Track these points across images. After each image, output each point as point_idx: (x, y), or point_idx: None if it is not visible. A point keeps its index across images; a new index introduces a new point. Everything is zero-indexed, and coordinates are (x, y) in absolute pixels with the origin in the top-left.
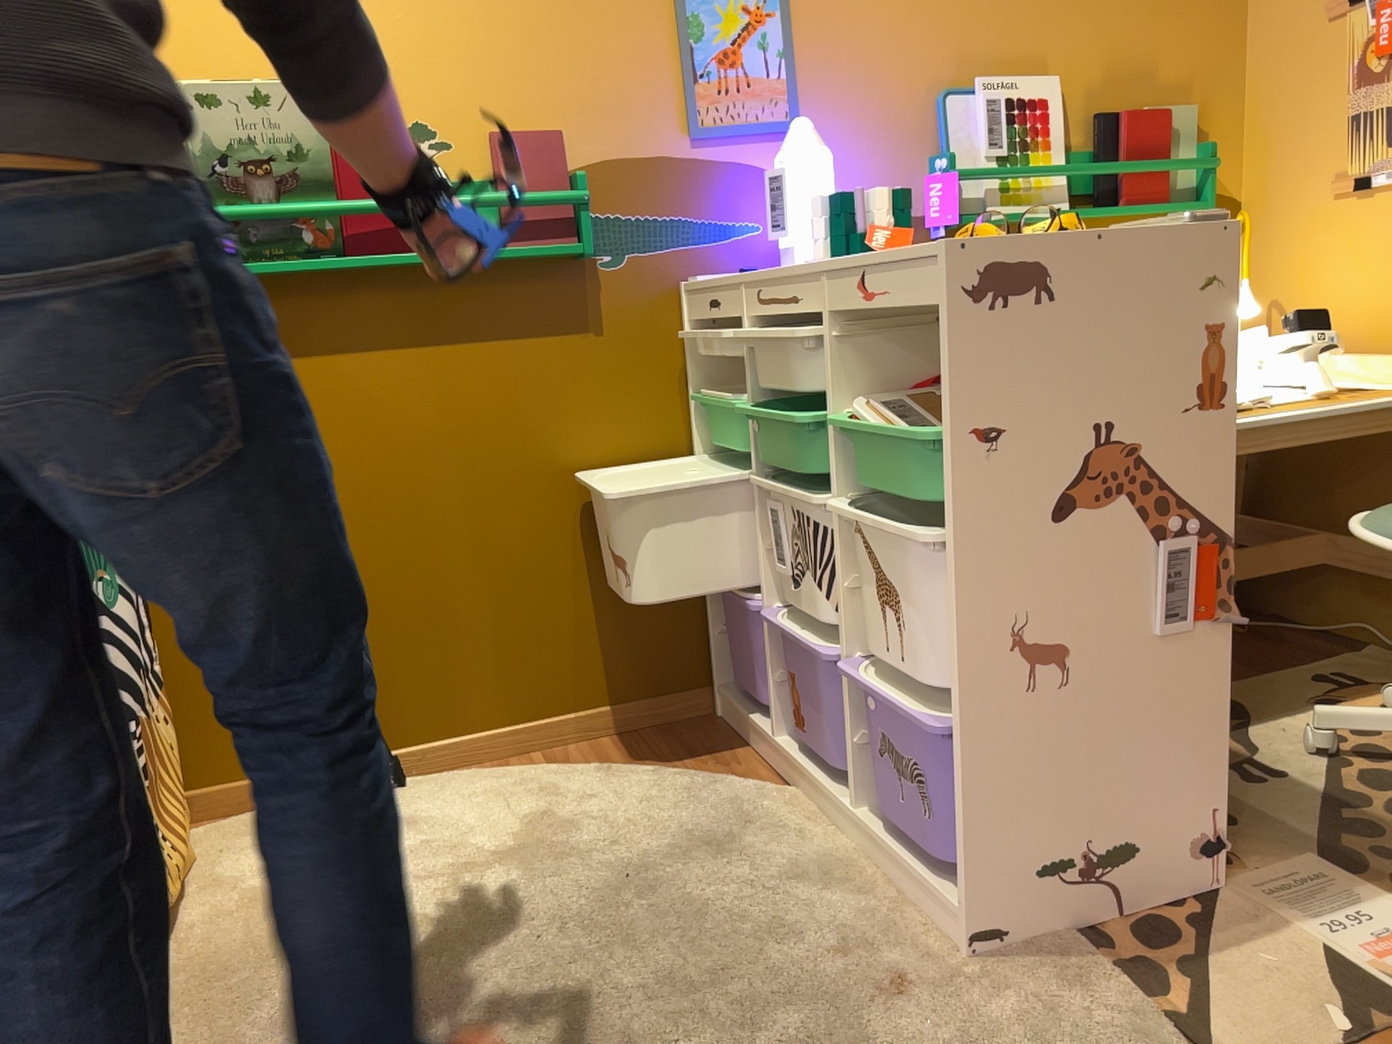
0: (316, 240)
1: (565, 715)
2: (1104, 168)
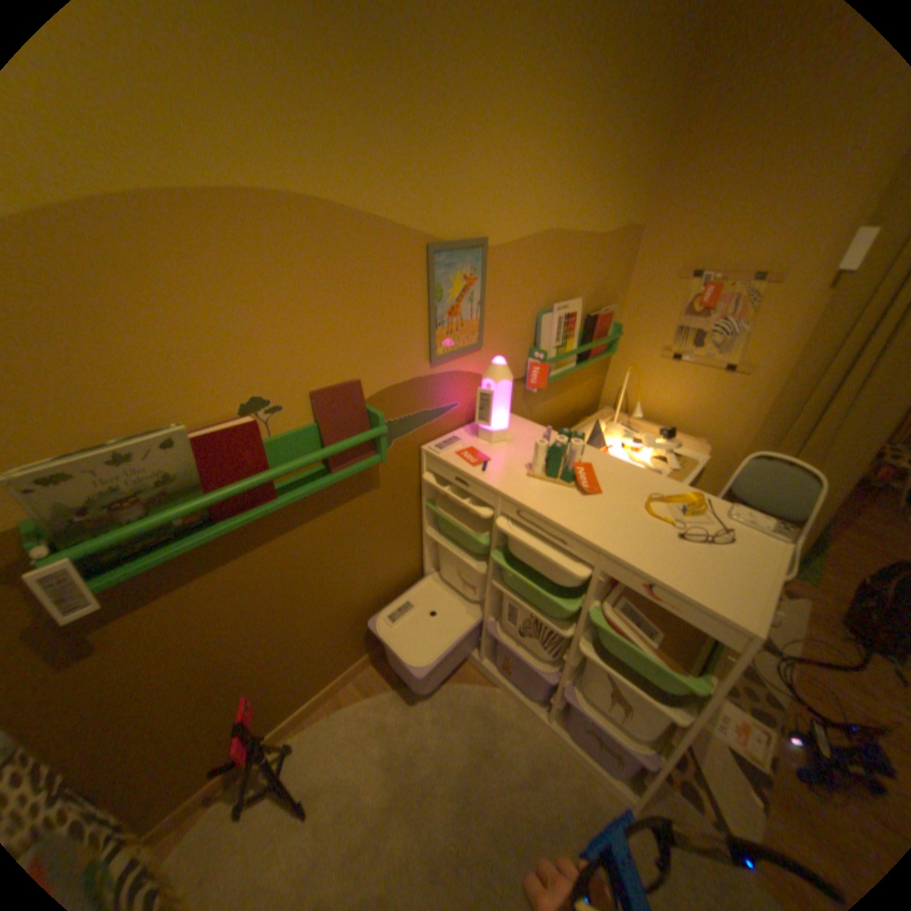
0: (184, 521)
1: (361, 661)
2: (593, 346)
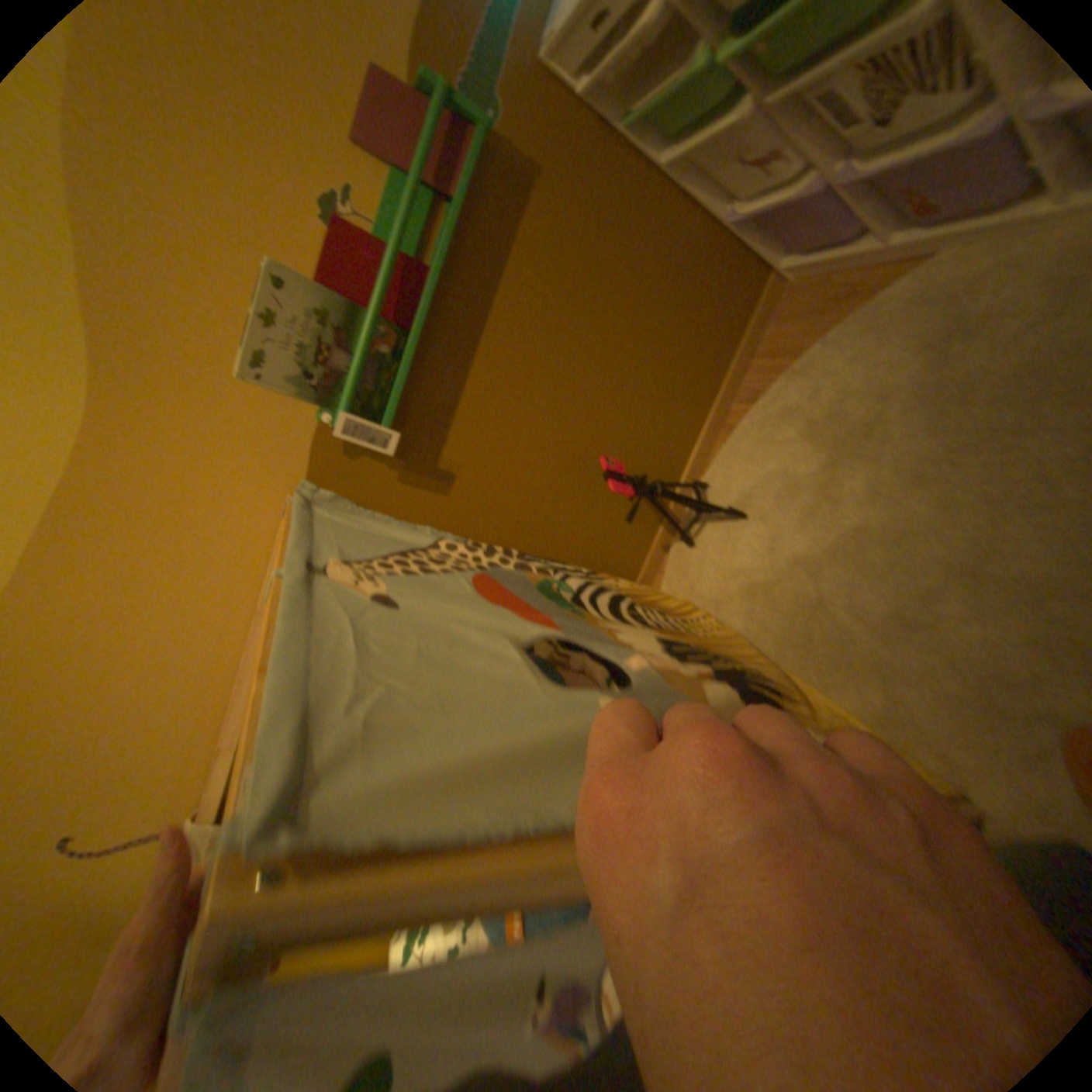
0: (386, 346)
1: (728, 376)
2: None
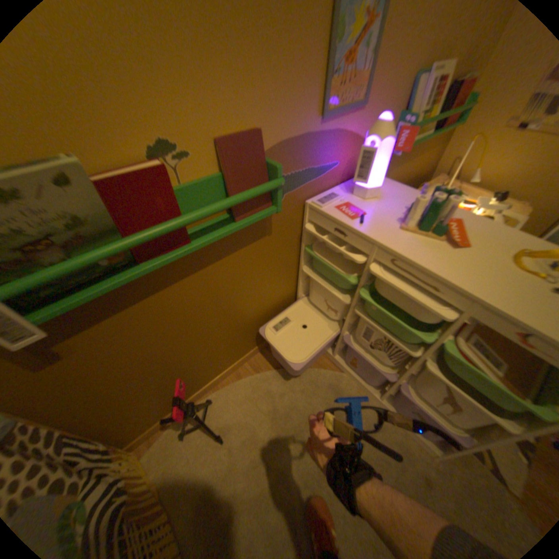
0: (110, 261)
1: (253, 350)
2: (454, 112)
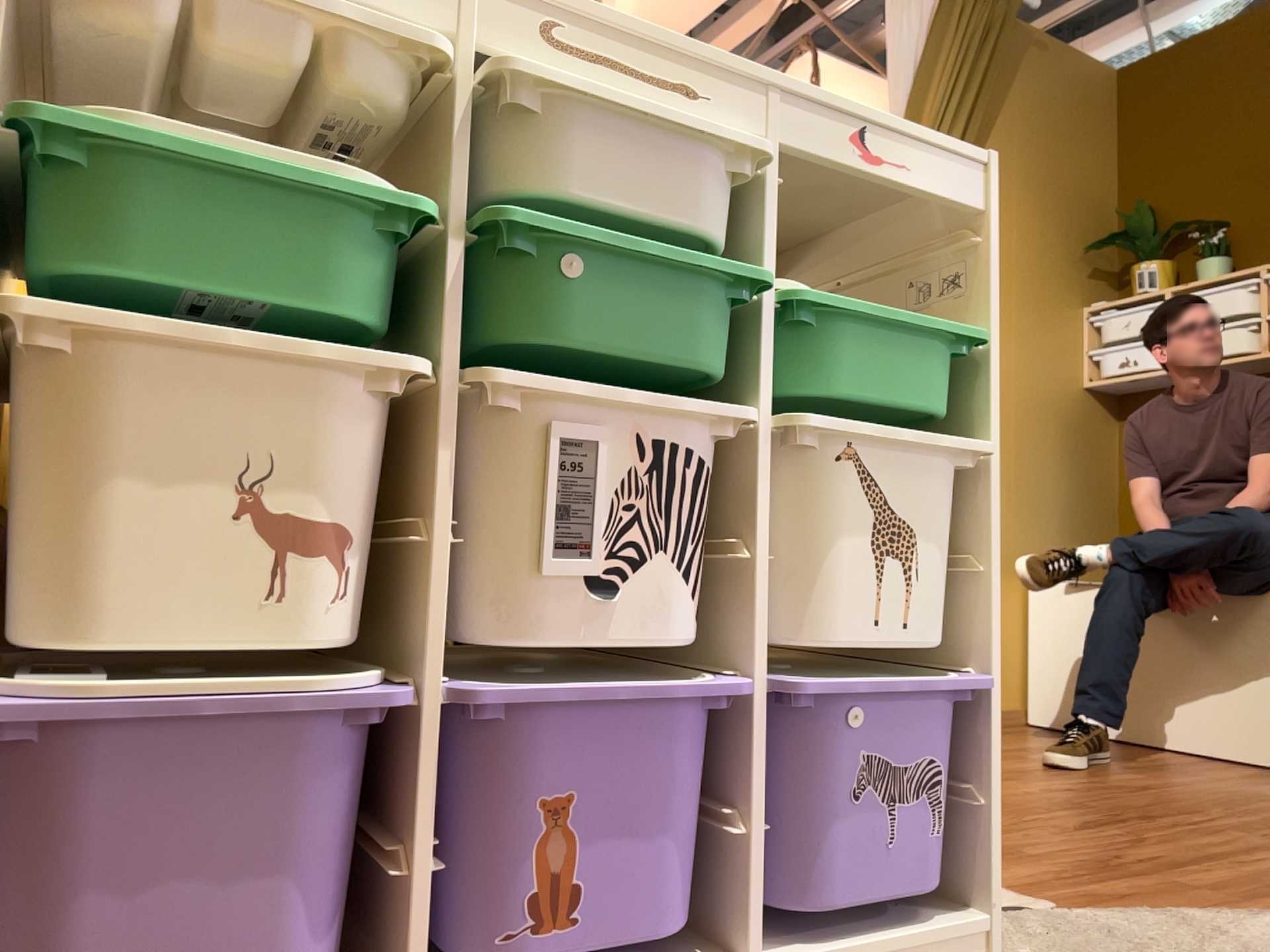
0: None
1: None
2: None
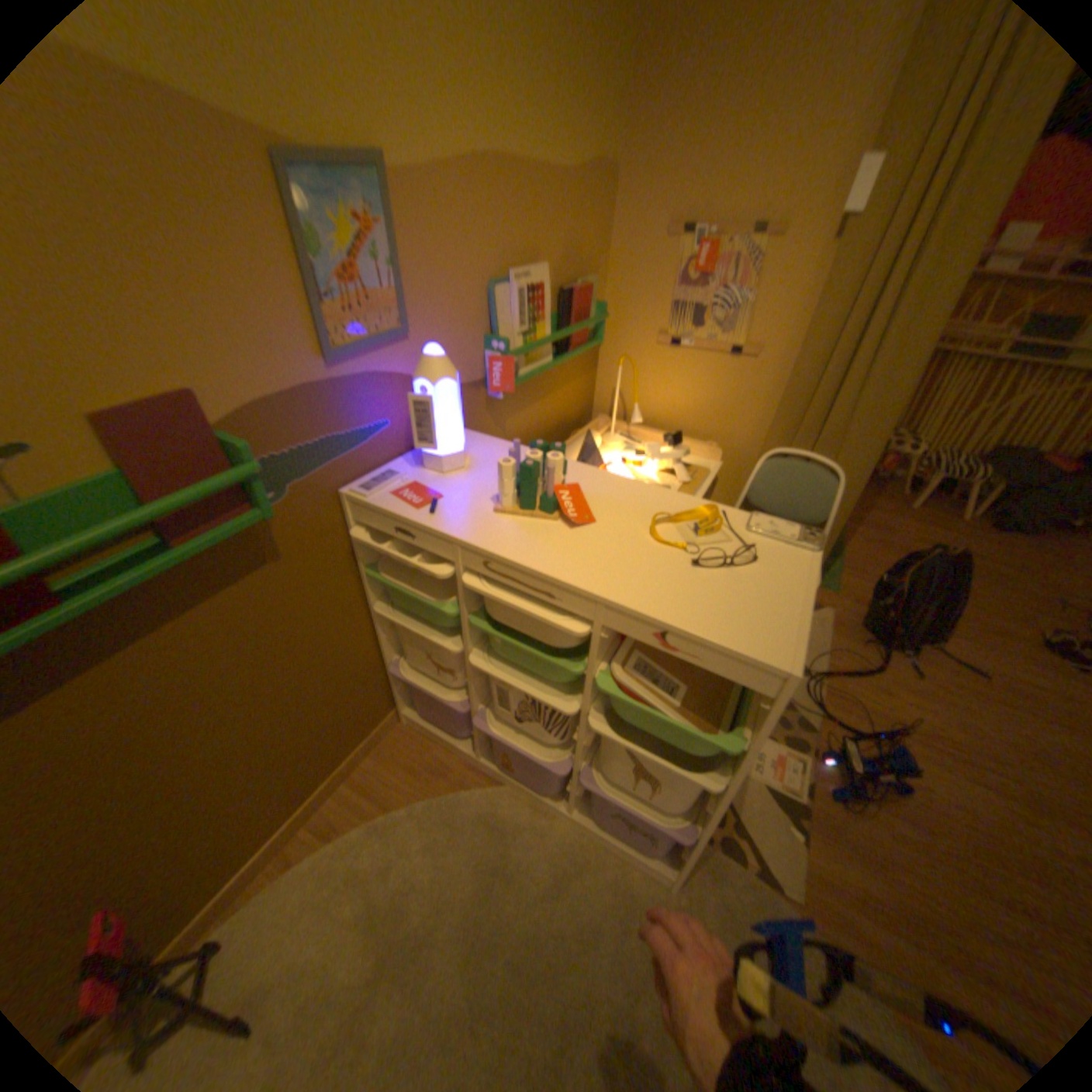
0: None
1: (313, 796)
2: (572, 331)
